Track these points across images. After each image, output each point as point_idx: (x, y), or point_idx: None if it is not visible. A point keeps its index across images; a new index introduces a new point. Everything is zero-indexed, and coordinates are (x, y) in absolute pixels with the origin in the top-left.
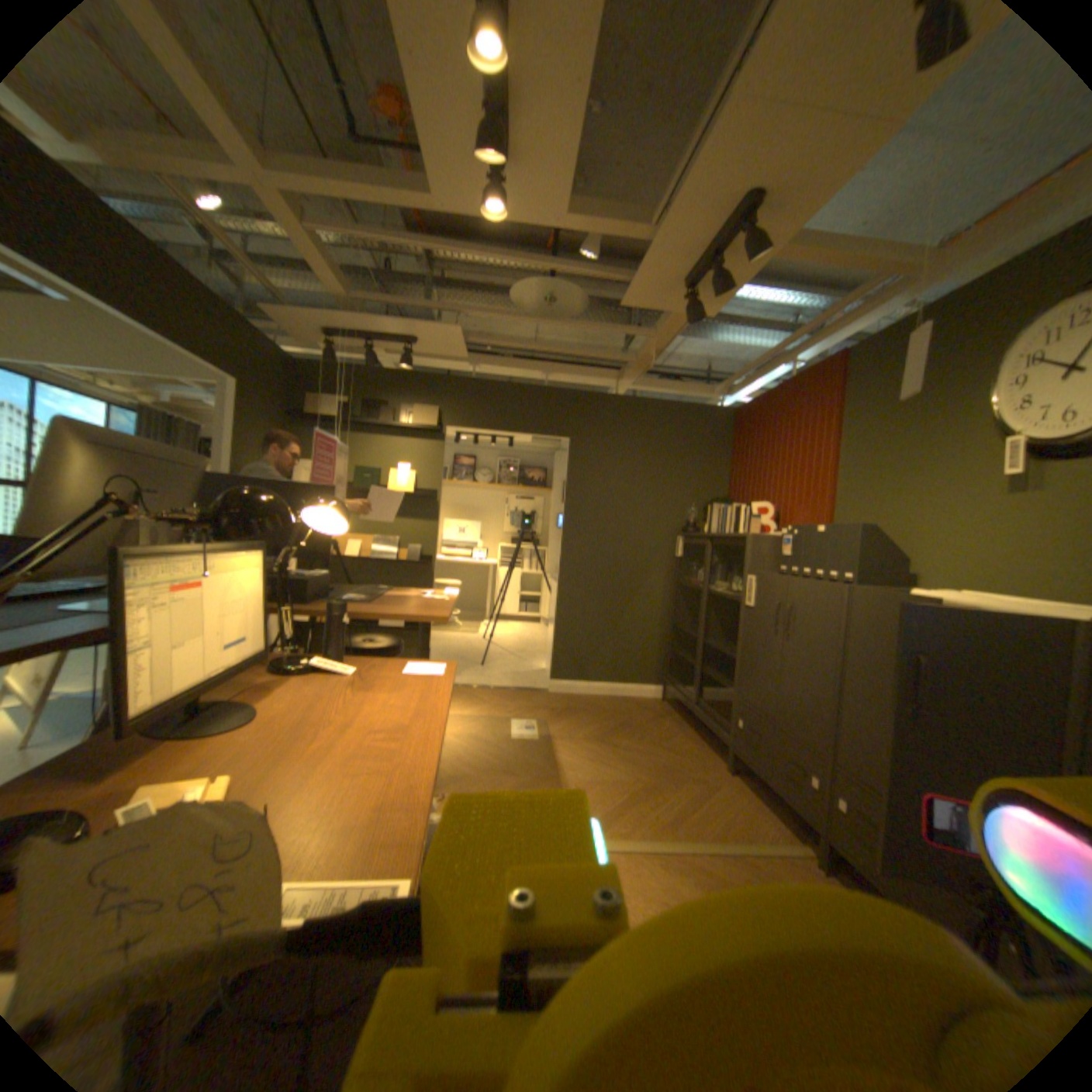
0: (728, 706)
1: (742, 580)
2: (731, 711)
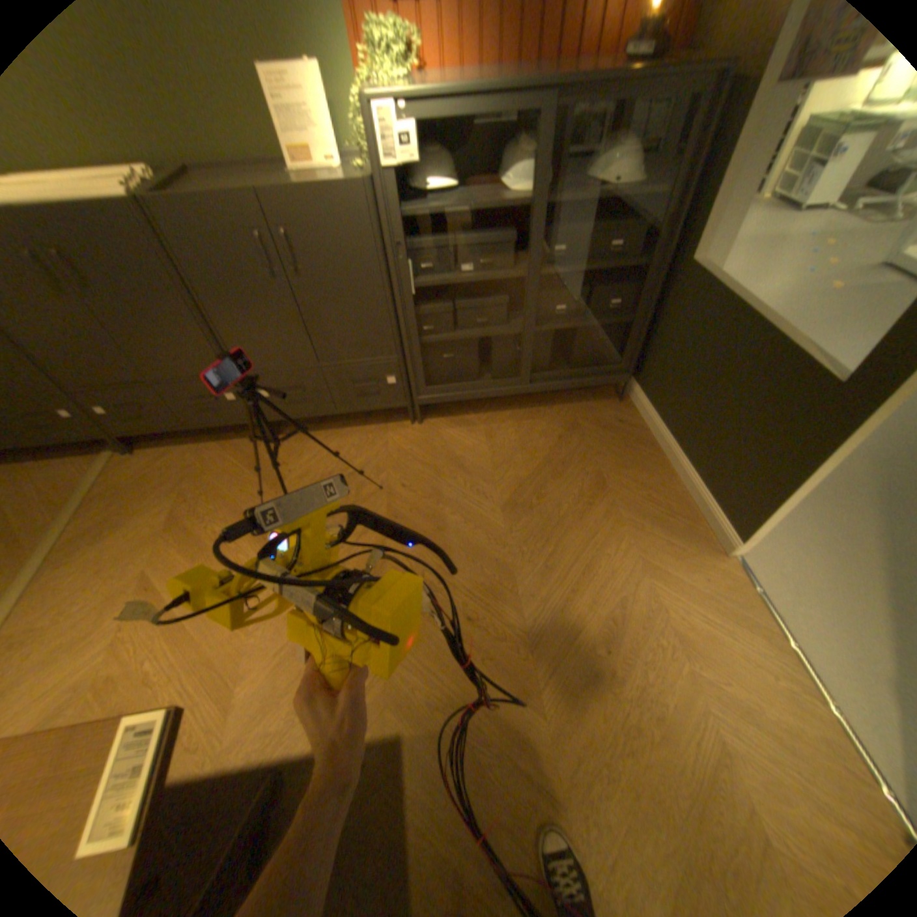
0: None
1: None
2: None
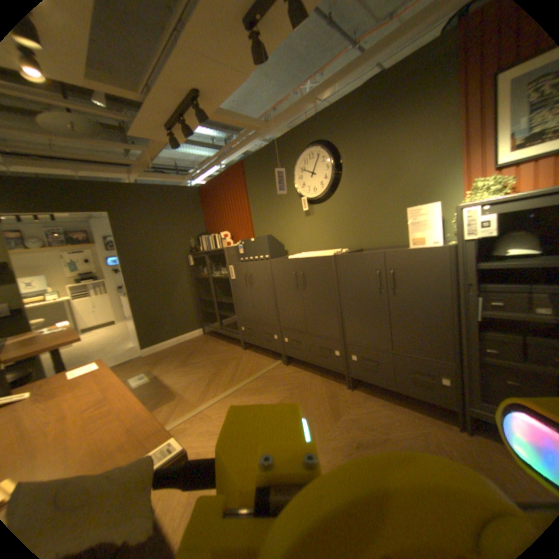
0: (235, 323)
1: (226, 268)
2: (237, 325)
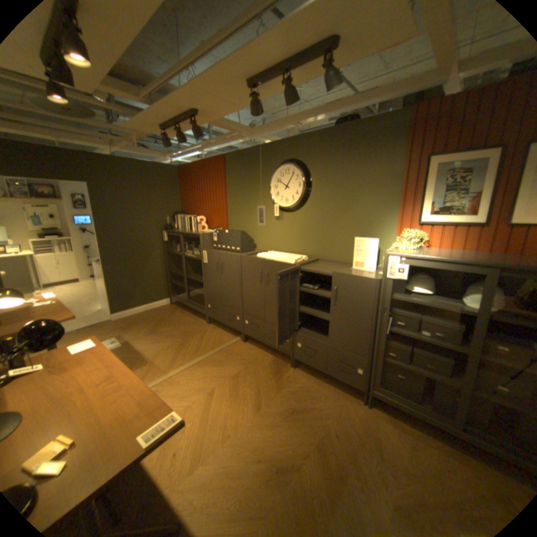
0: (200, 298)
1: (198, 249)
2: (202, 300)
